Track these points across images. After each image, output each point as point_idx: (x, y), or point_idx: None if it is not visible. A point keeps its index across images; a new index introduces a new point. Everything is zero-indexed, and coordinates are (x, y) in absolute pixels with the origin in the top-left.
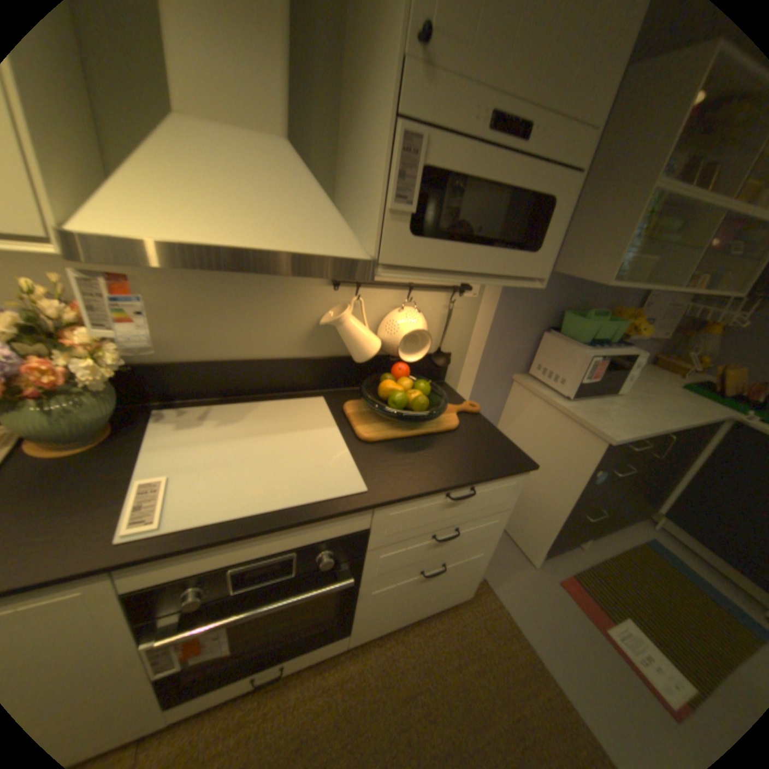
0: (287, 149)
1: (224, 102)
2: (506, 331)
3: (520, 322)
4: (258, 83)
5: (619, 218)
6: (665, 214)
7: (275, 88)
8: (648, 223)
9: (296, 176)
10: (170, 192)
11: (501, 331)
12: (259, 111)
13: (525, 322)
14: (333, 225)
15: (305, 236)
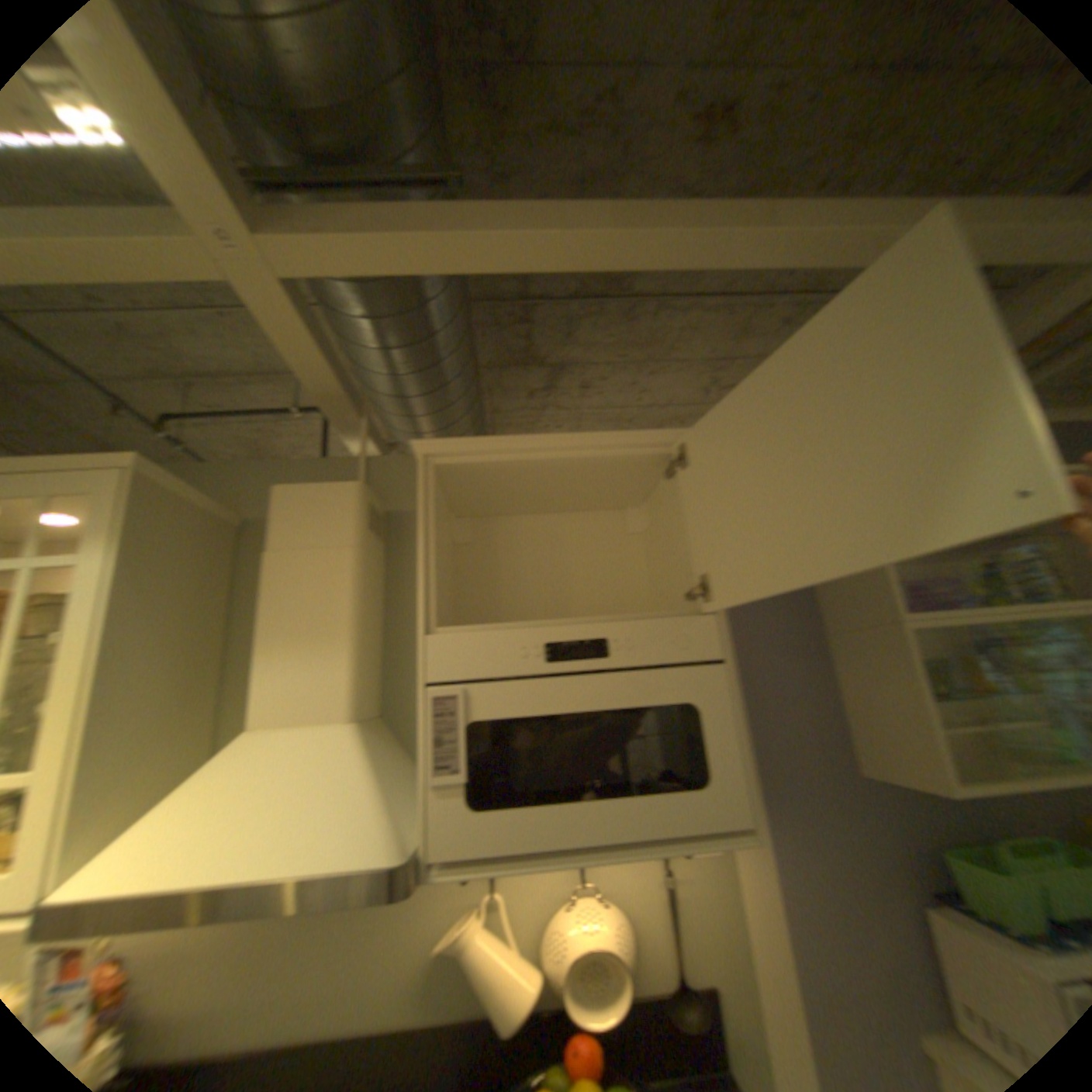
0: (342, 737)
1: (287, 711)
2: (826, 919)
3: (848, 892)
4: (321, 685)
5: (893, 681)
6: (1006, 644)
7: (338, 684)
8: (997, 661)
9: (336, 768)
10: (177, 829)
11: (813, 920)
12: (320, 709)
13: (861, 890)
14: (357, 823)
15: (308, 850)
